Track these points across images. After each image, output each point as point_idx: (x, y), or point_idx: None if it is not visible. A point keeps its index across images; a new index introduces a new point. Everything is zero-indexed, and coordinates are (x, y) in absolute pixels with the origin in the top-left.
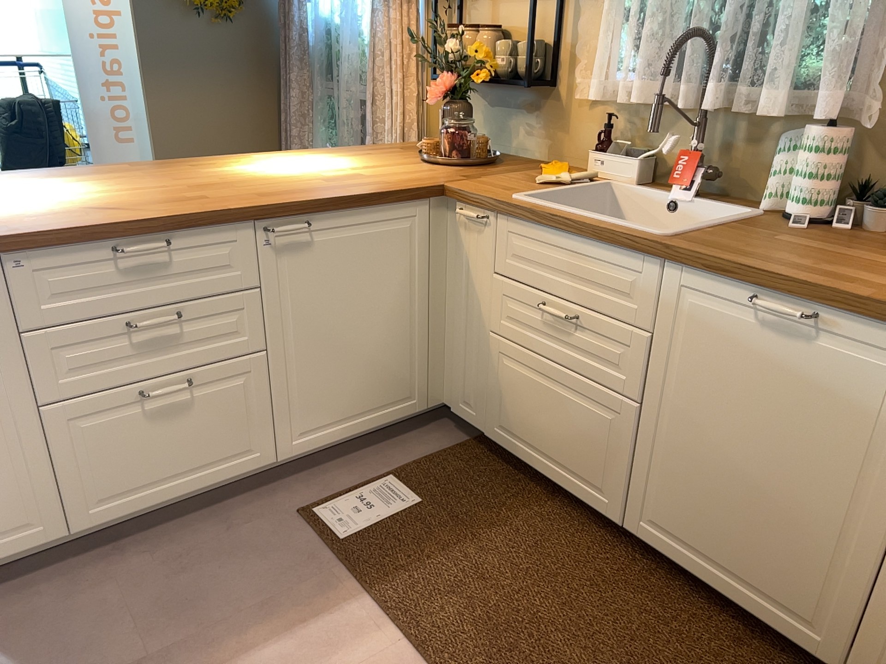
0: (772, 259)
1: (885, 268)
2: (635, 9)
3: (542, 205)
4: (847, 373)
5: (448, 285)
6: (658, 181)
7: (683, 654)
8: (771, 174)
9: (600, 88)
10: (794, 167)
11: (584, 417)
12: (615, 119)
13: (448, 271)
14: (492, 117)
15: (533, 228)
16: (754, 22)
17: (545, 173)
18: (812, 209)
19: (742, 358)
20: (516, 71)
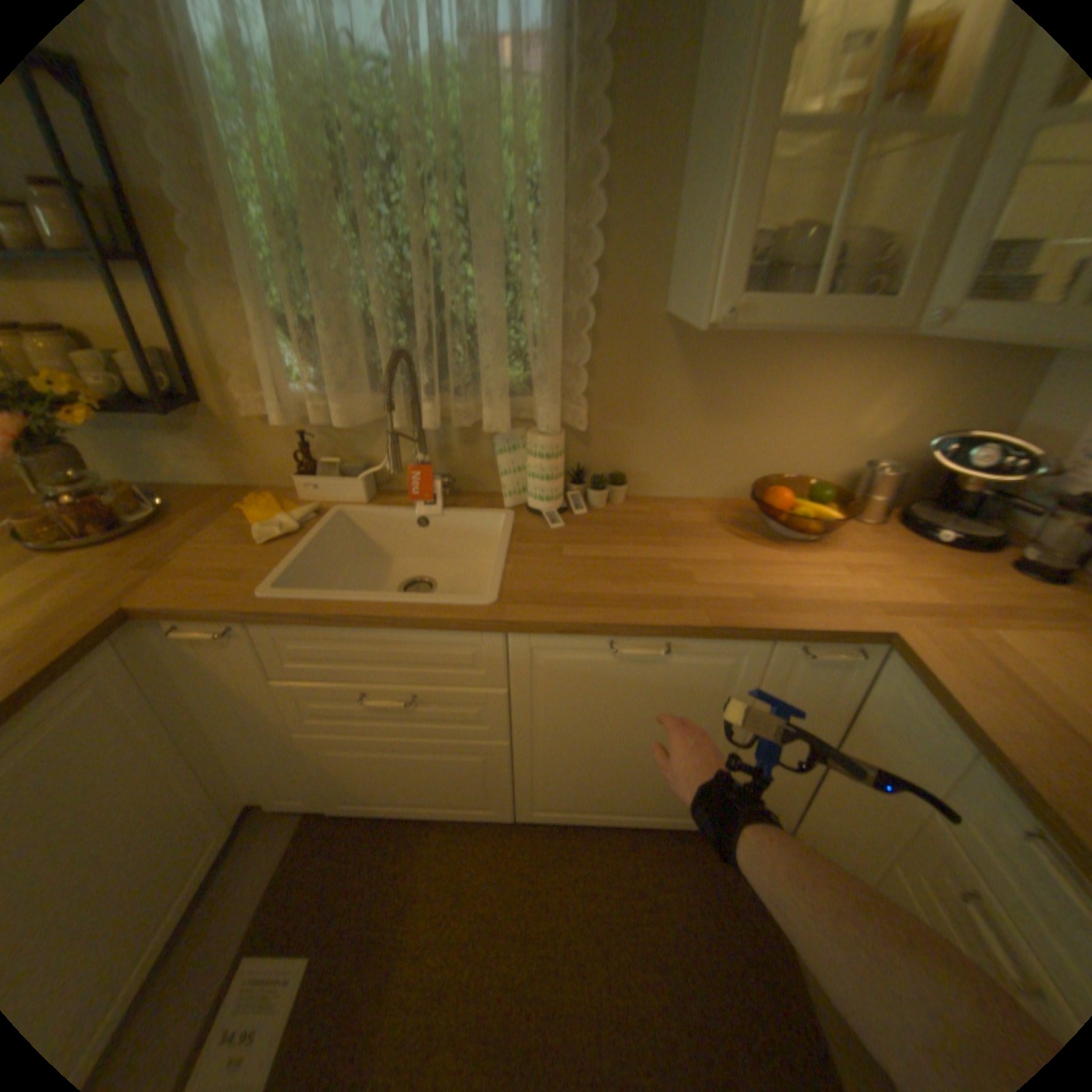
0: (602, 597)
1: (665, 564)
2: (285, 308)
3: (312, 600)
4: (697, 675)
5: (191, 705)
6: (383, 488)
7: (620, 900)
8: (502, 472)
9: (272, 401)
10: (522, 464)
11: (449, 768)
12: (306, 432)
13: (184, 692)
14: (109, 443)
15: (313, 630)
16: (451, 334)
17: (251, 517)
18: (556, 502)
19: (606, 686)
20: (127, 387)
